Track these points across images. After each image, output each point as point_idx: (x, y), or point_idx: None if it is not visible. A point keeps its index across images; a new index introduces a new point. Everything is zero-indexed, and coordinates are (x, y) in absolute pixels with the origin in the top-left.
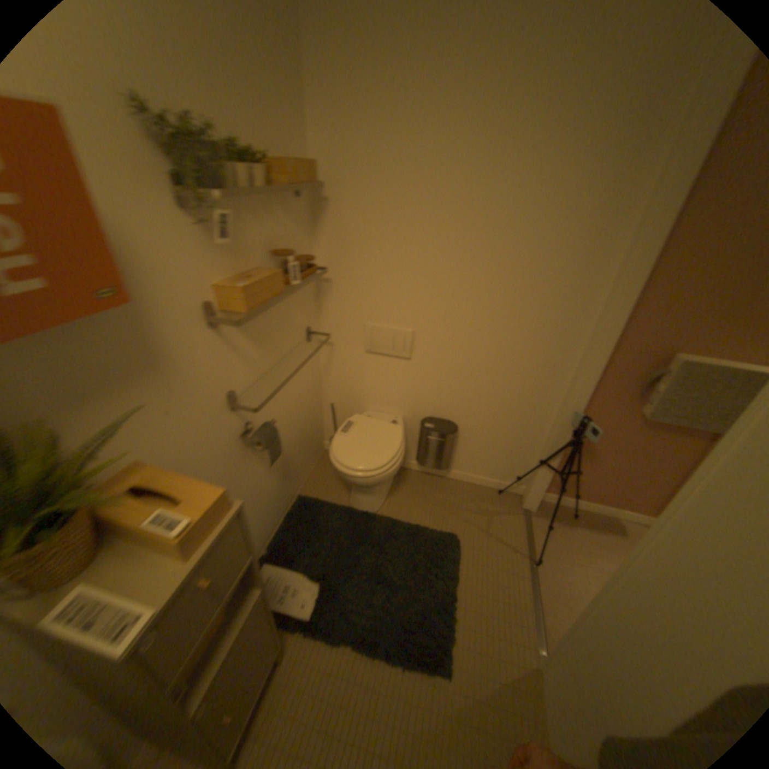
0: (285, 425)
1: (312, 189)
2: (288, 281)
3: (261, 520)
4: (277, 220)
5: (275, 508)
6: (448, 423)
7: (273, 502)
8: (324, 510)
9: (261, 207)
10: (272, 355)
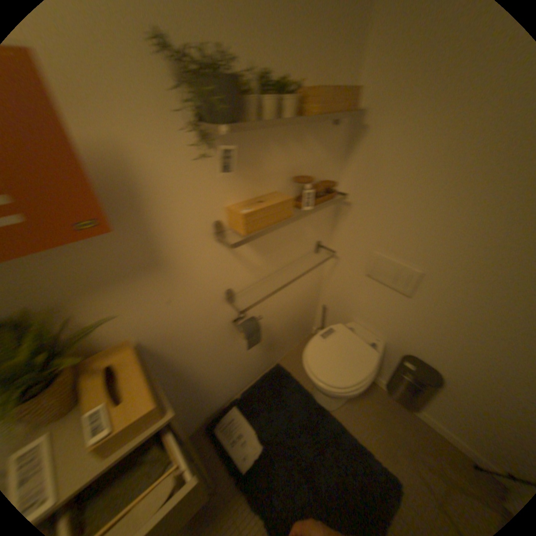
0: (277, 314)
1: (353, 115)
2: (300, 205)
3: (242, 375)
4: (305, 148)
5: (255, 369)
6: (434, 373)
7: (255, 365)
8: (291, 386)
9: (290, 136)
10: (275, 262)
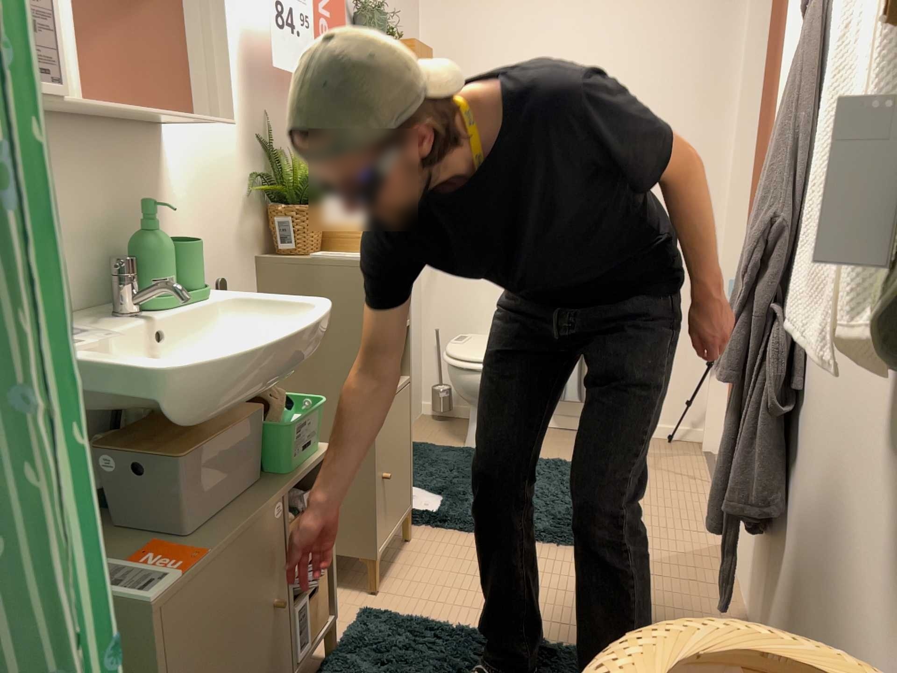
0: None
1: None
2: None
3: None
4: None
5: None
6: None
7: None
8: (437, 449)
9: None
10: None
